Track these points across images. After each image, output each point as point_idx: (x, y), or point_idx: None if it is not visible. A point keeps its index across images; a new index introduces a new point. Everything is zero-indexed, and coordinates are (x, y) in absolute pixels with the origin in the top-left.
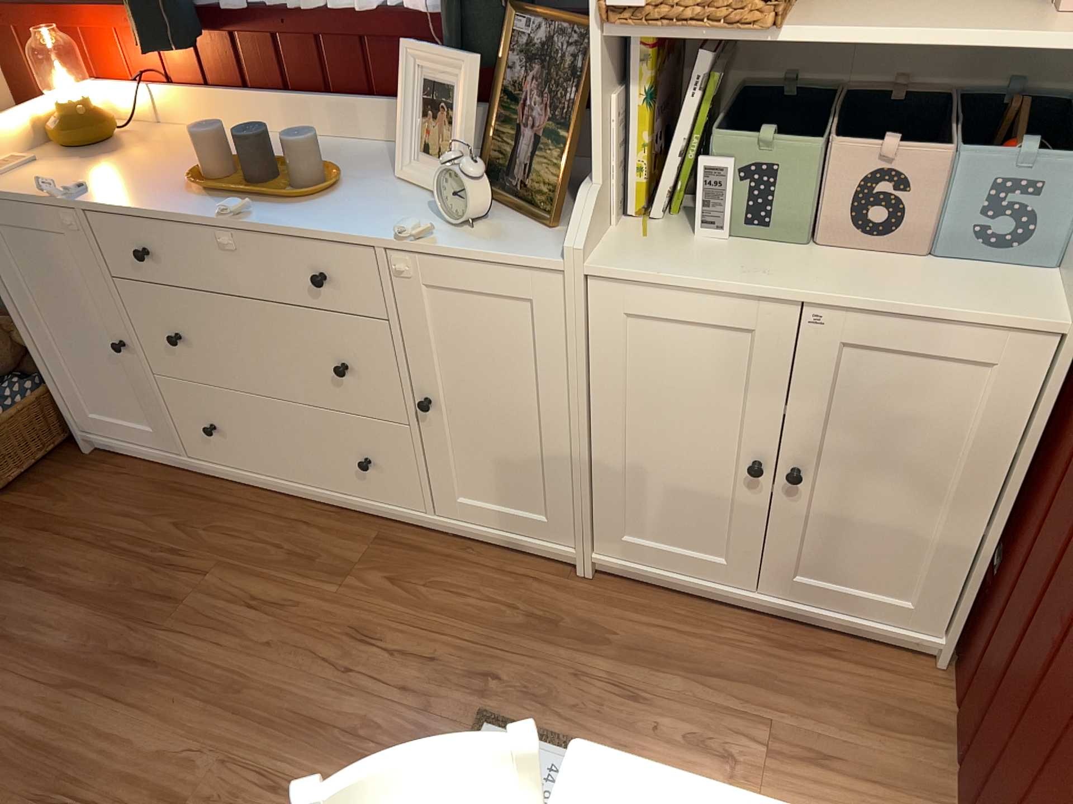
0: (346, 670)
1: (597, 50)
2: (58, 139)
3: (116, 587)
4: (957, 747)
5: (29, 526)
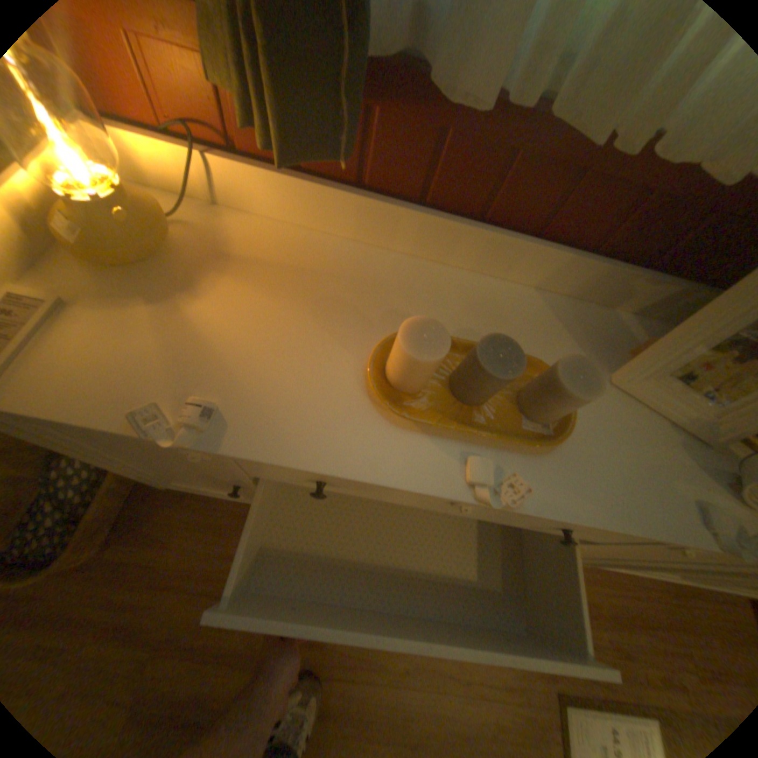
0: (467, 685)
1: None
2: (87, 259)
3: (262, 644)
4: None
5: (145, 588)
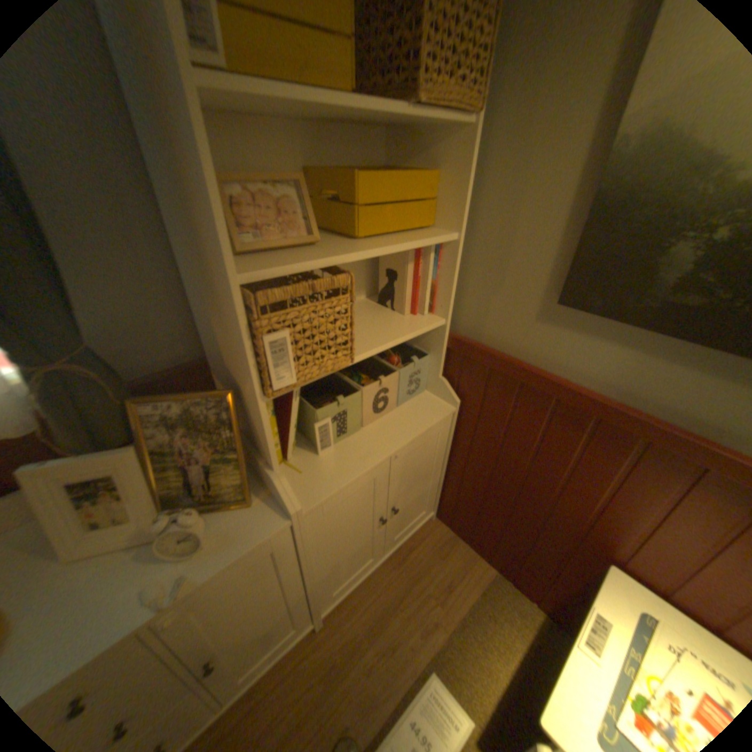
0: None
1: (260, 411)
2: None
3: None
4: (461, 541)
5: None
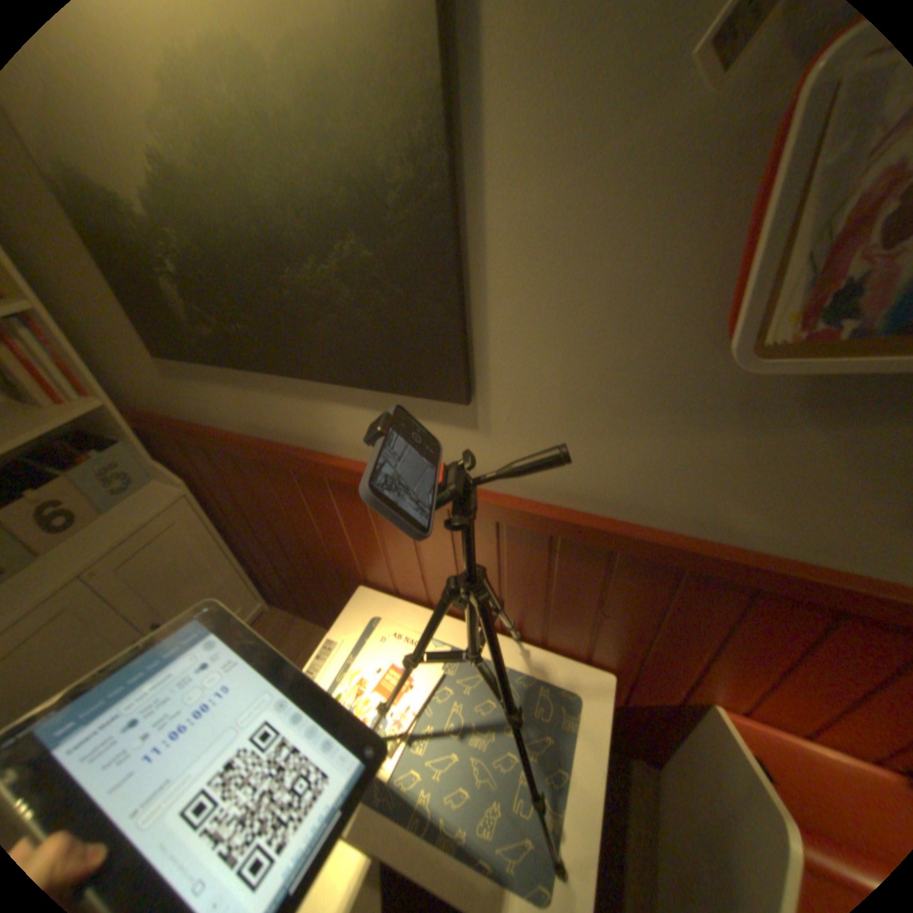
0: None
1: None
2: None
3: None
4: (299, 620)
5: None
